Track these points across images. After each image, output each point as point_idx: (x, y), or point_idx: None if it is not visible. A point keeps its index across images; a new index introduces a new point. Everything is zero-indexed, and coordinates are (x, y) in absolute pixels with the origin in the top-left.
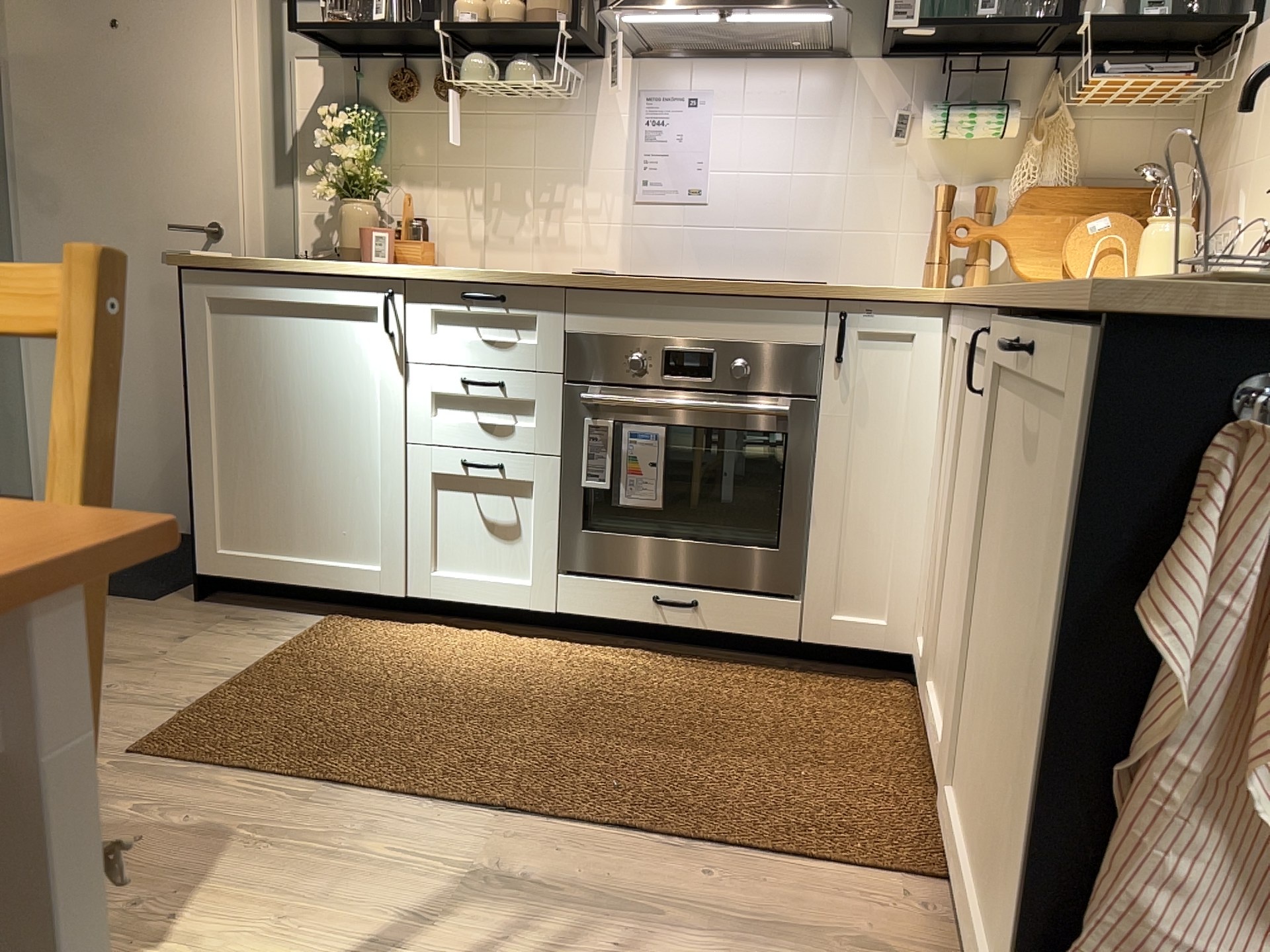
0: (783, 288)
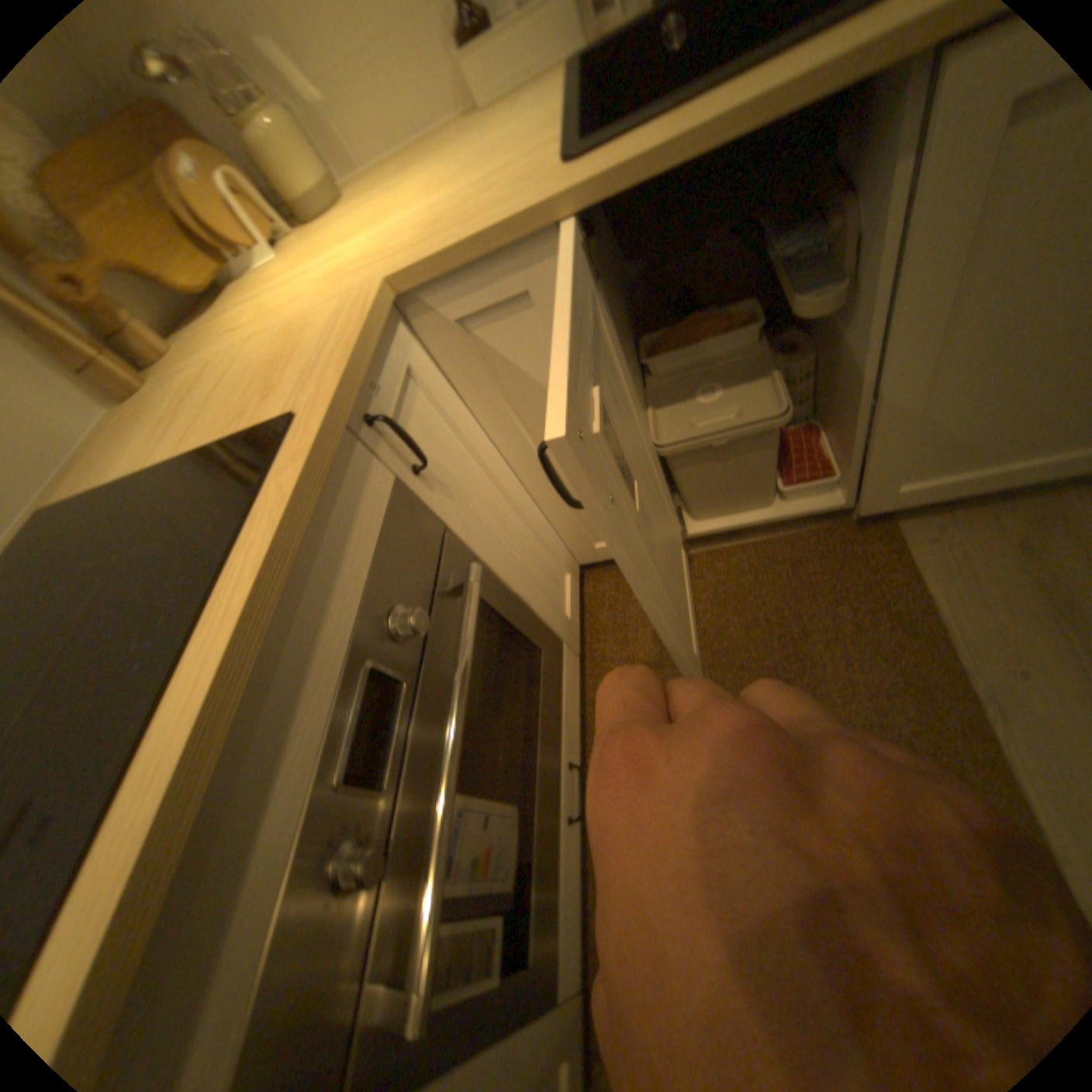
0: (305, 479)
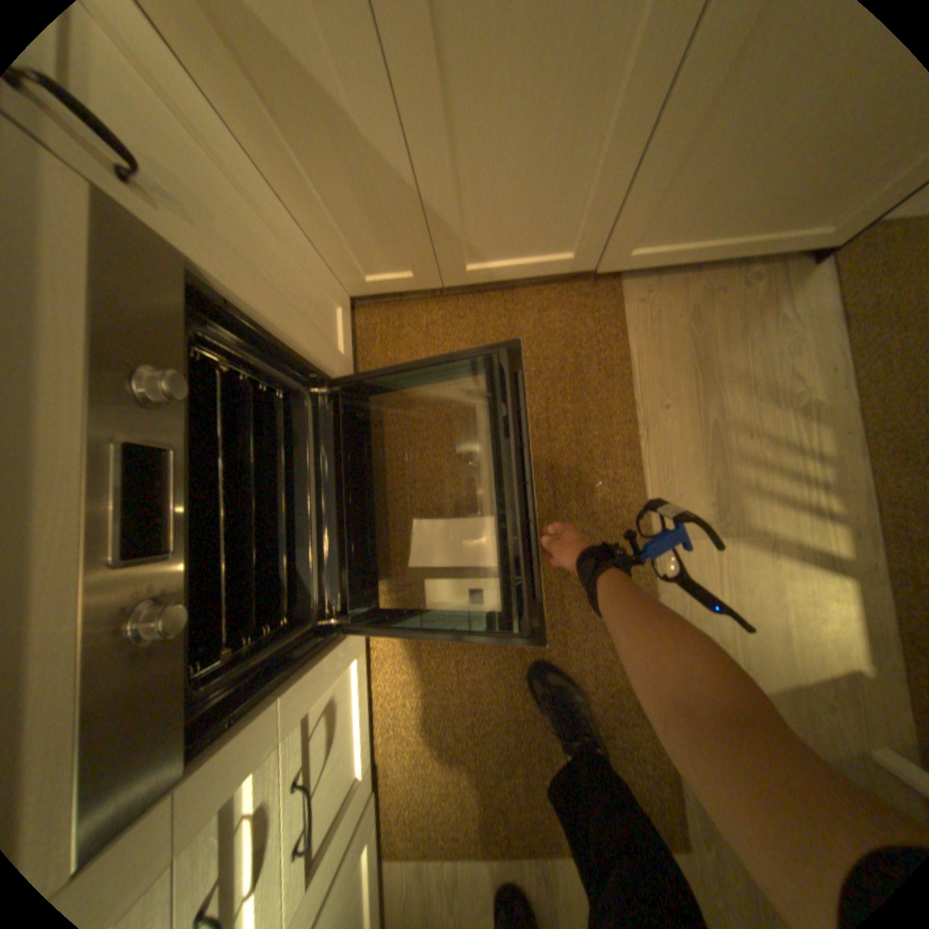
0: None
